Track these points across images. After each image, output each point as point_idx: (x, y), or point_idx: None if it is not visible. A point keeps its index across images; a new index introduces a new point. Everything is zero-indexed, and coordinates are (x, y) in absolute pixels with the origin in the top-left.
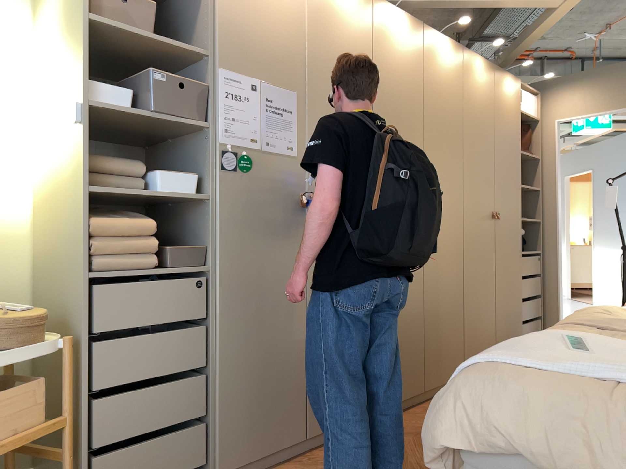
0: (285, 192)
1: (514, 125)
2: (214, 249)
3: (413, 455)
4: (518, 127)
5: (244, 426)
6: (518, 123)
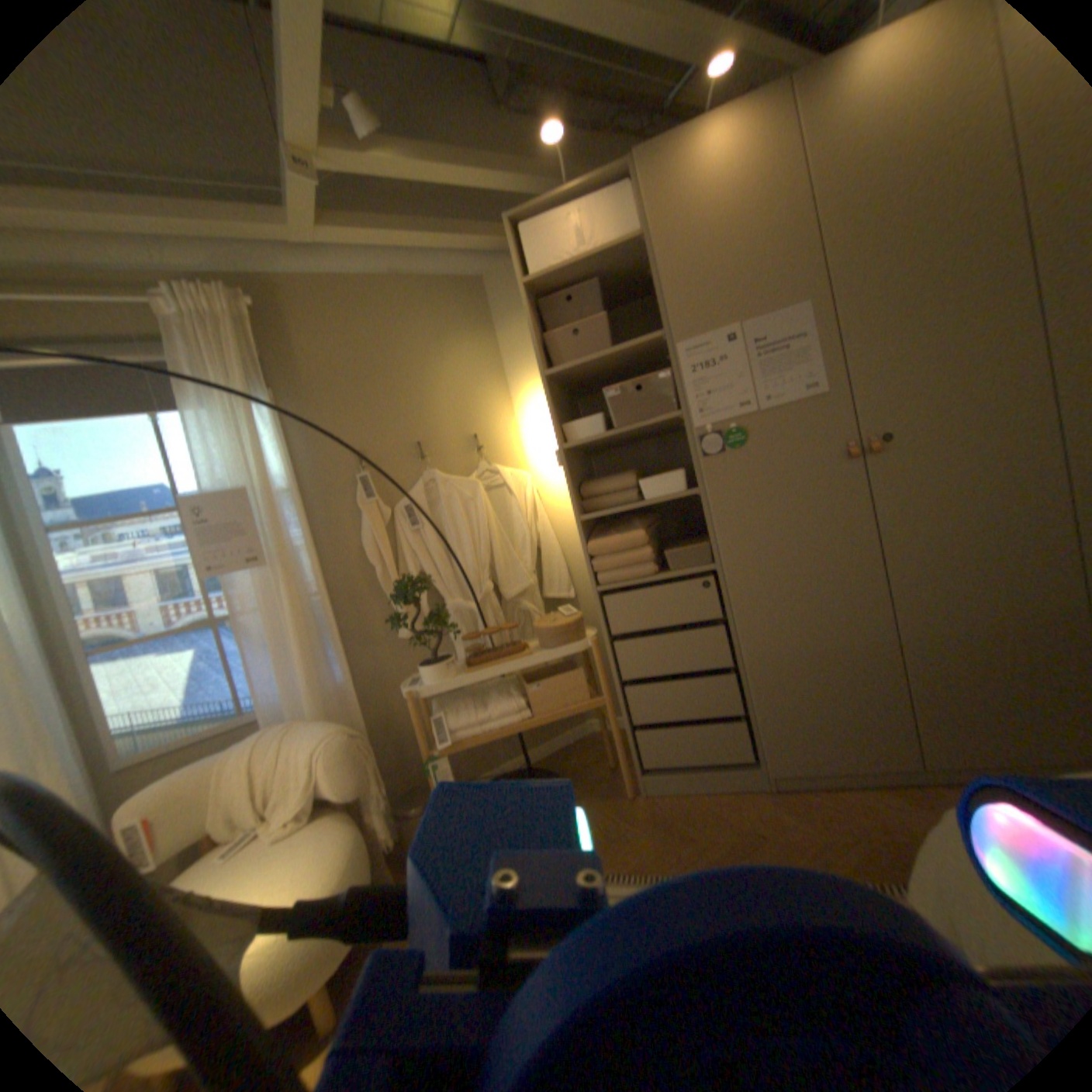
0: (814, 450)
1: None
2: (715, 545)
3: None
4: None
5: (799, 735)
6: None
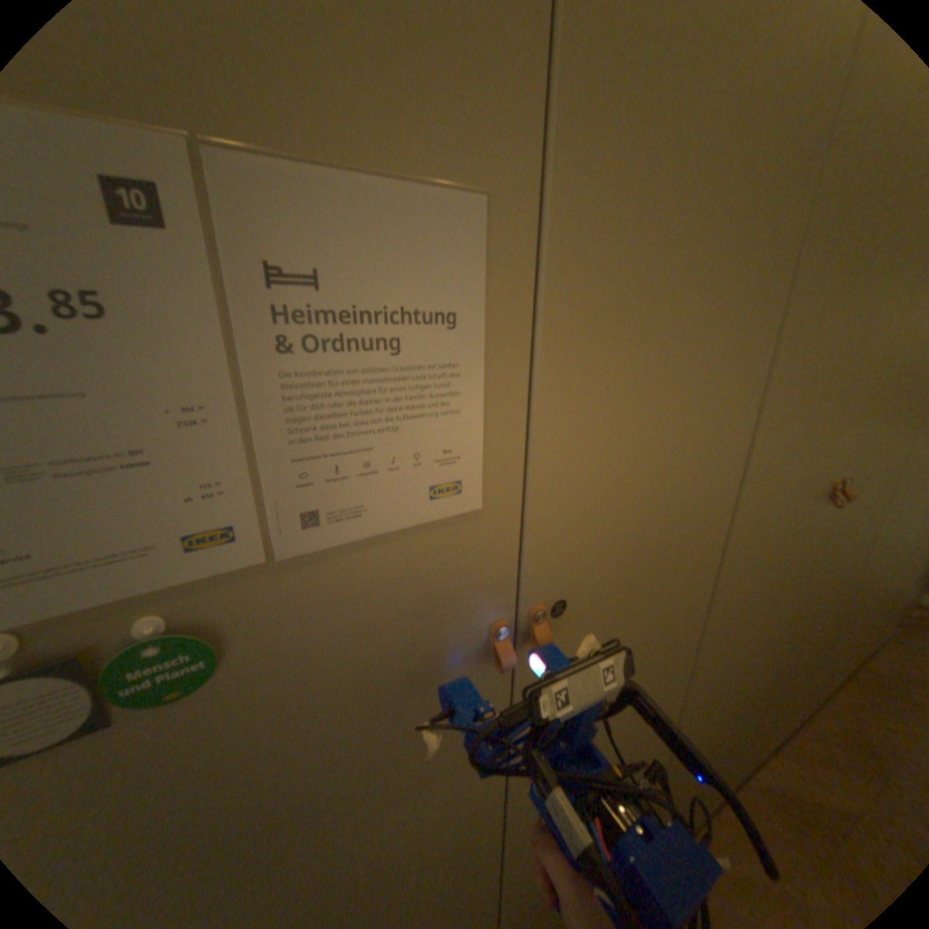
0: (432, 653)
1: None
2: None
3: None
4: None
5: None
6: None
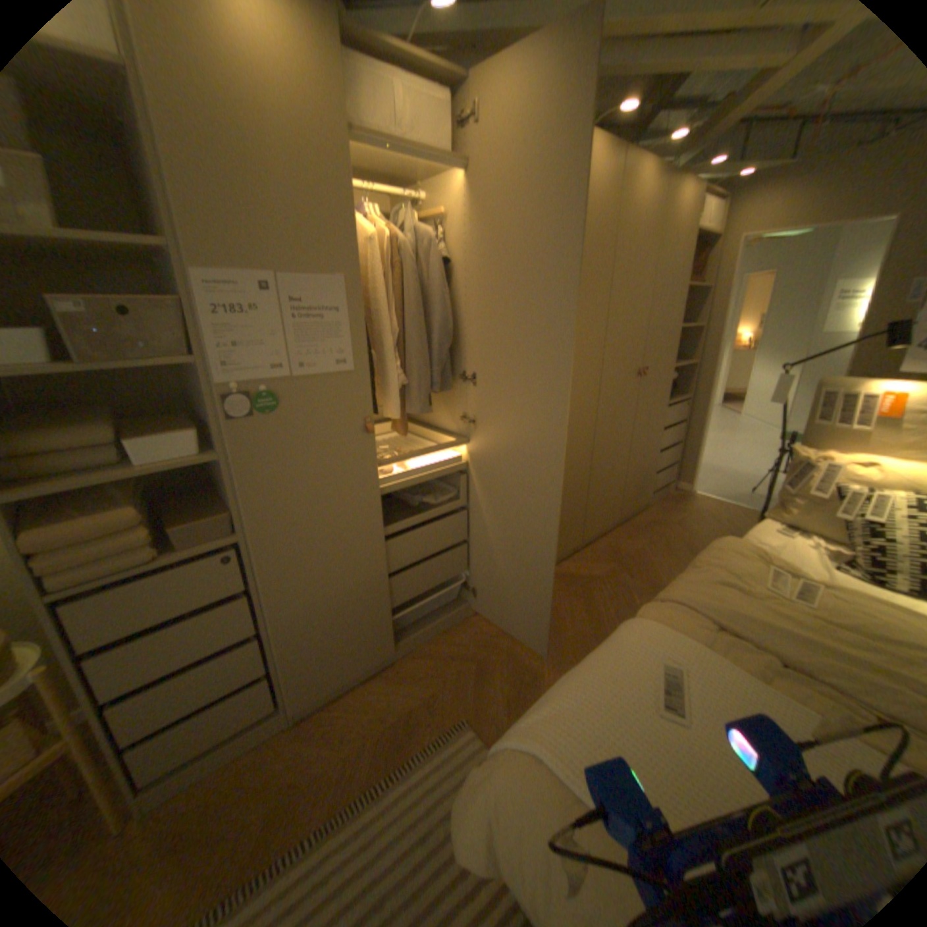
0: (341, 423)
1: (686, 246)
2: (240, 518)
3: (501, 672)
4: (692, 247)
5: (317, 670)
6: (693, 242)
